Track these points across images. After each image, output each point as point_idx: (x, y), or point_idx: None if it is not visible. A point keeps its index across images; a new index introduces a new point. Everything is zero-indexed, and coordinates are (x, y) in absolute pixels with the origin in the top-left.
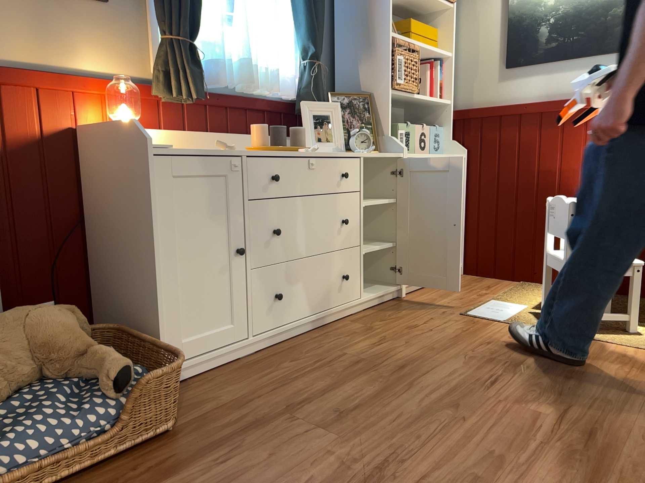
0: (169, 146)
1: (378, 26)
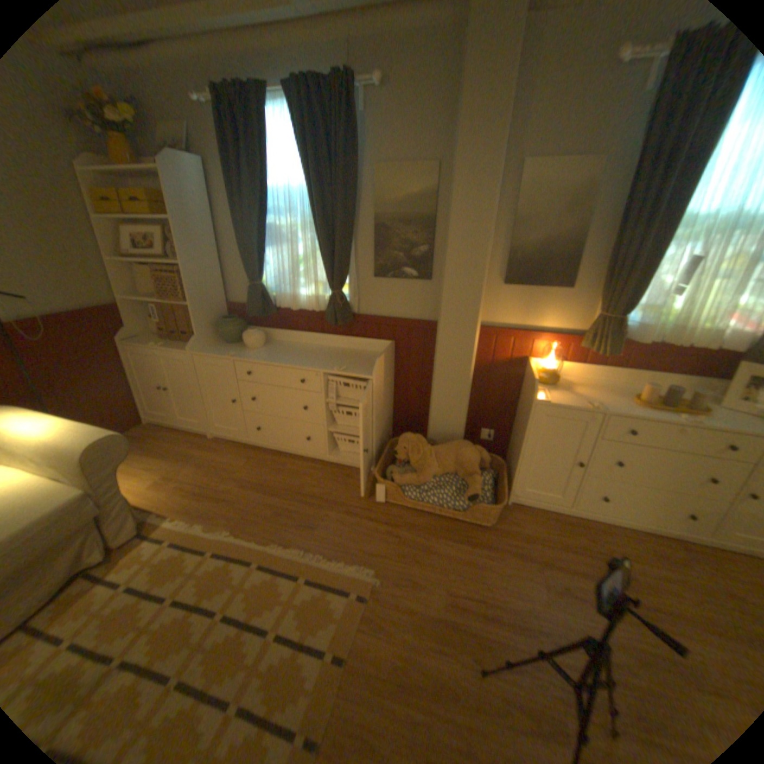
0: (551, 400)
1: None
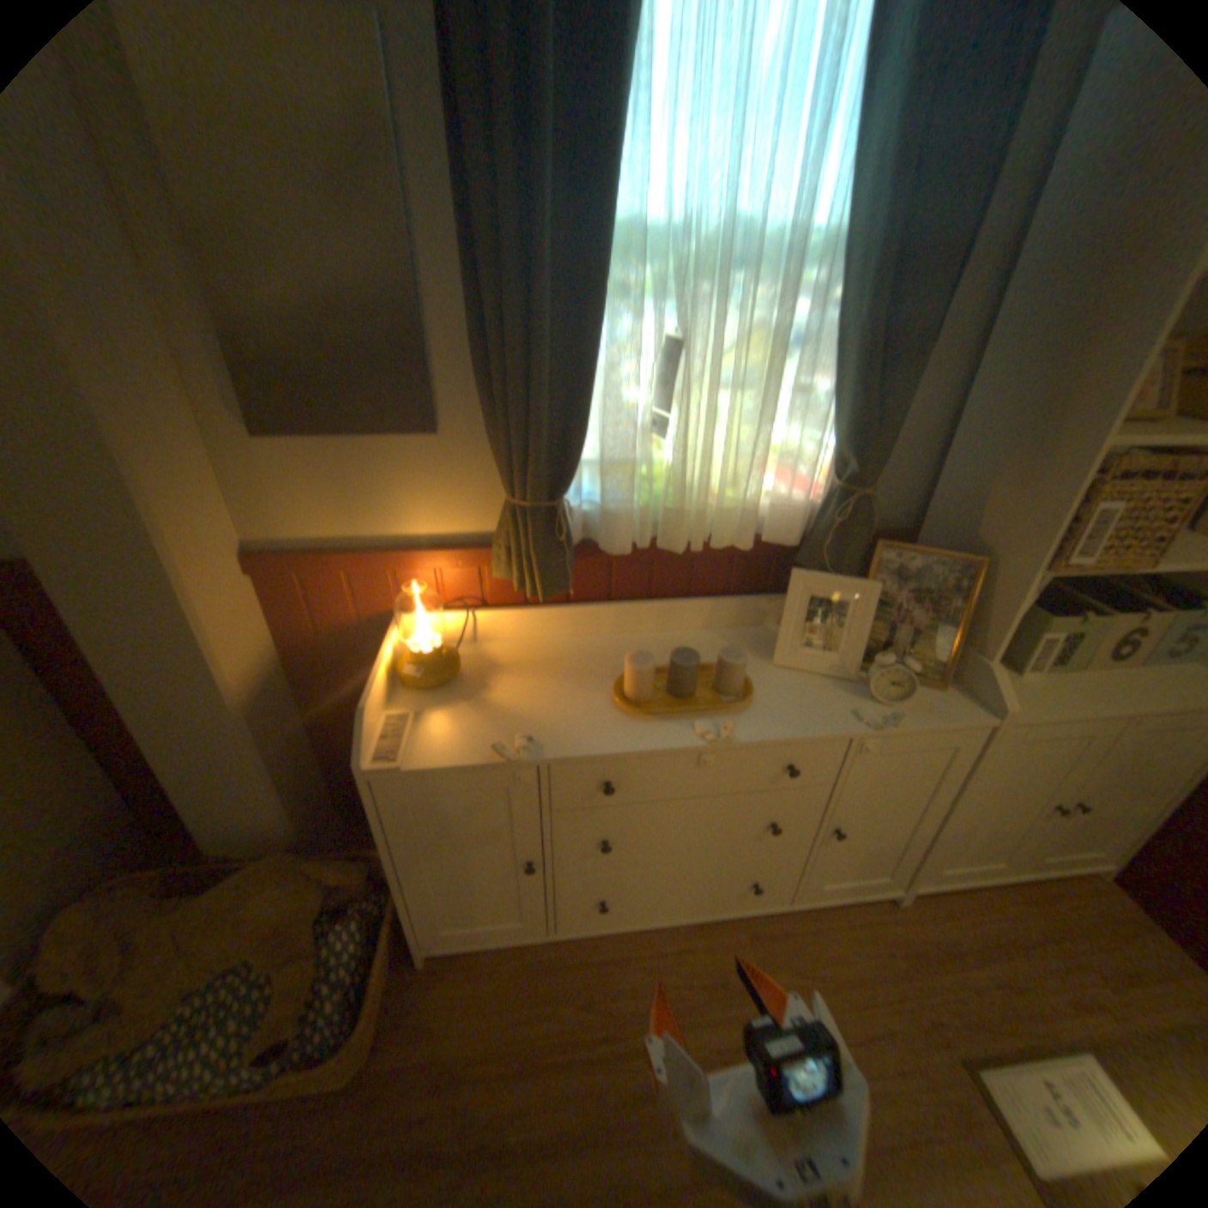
0: (401, 763)
1: (1083, 410)
